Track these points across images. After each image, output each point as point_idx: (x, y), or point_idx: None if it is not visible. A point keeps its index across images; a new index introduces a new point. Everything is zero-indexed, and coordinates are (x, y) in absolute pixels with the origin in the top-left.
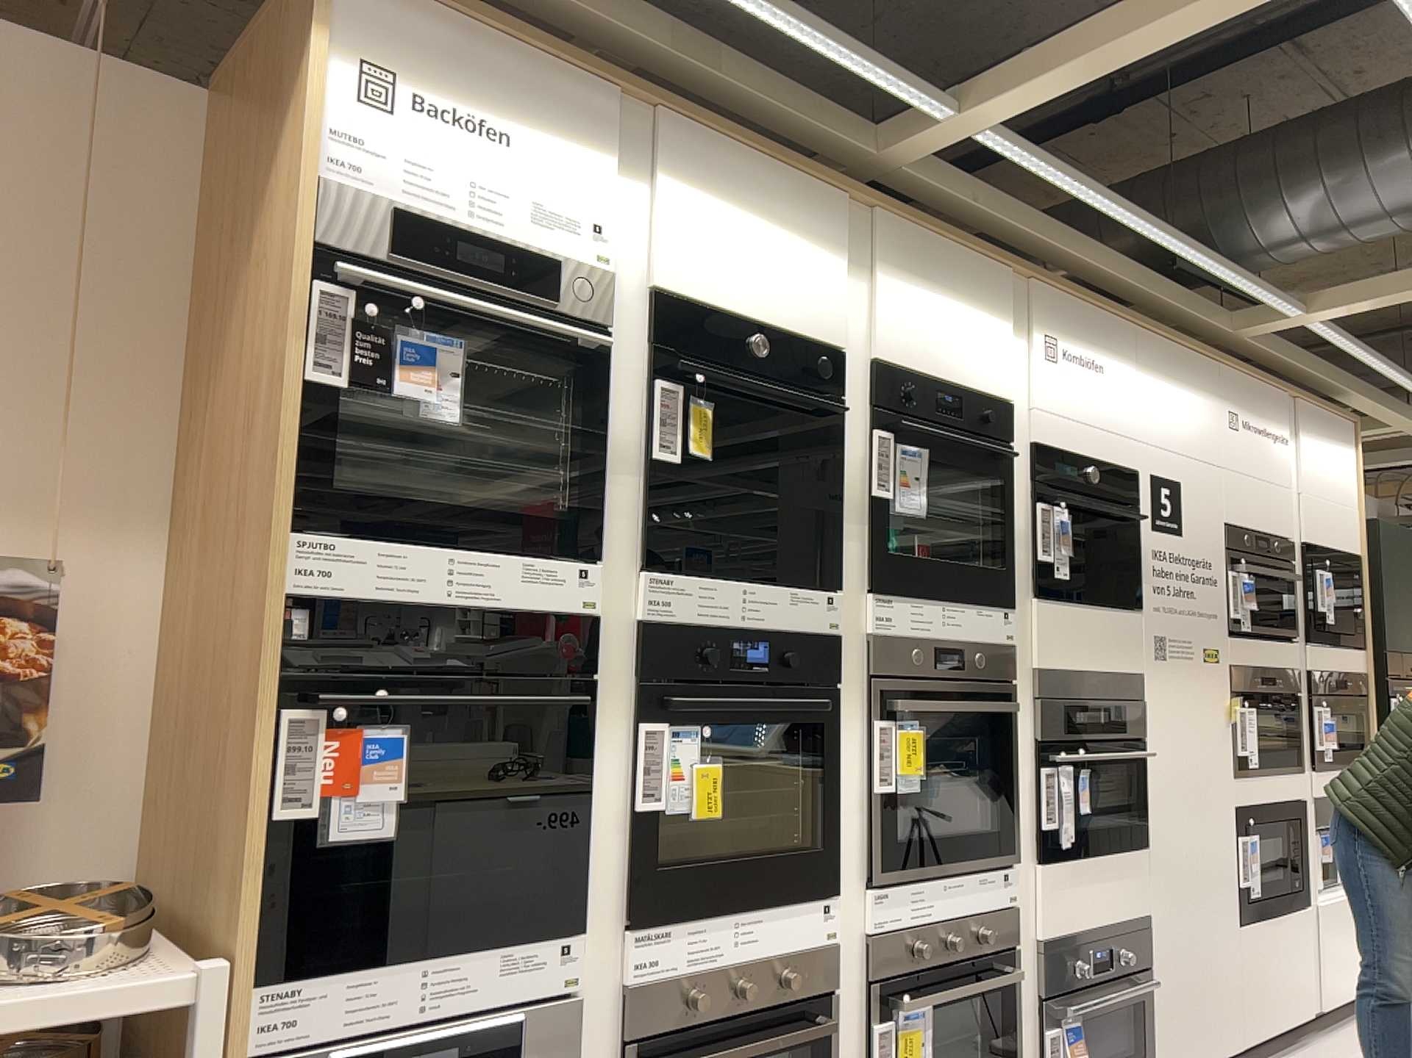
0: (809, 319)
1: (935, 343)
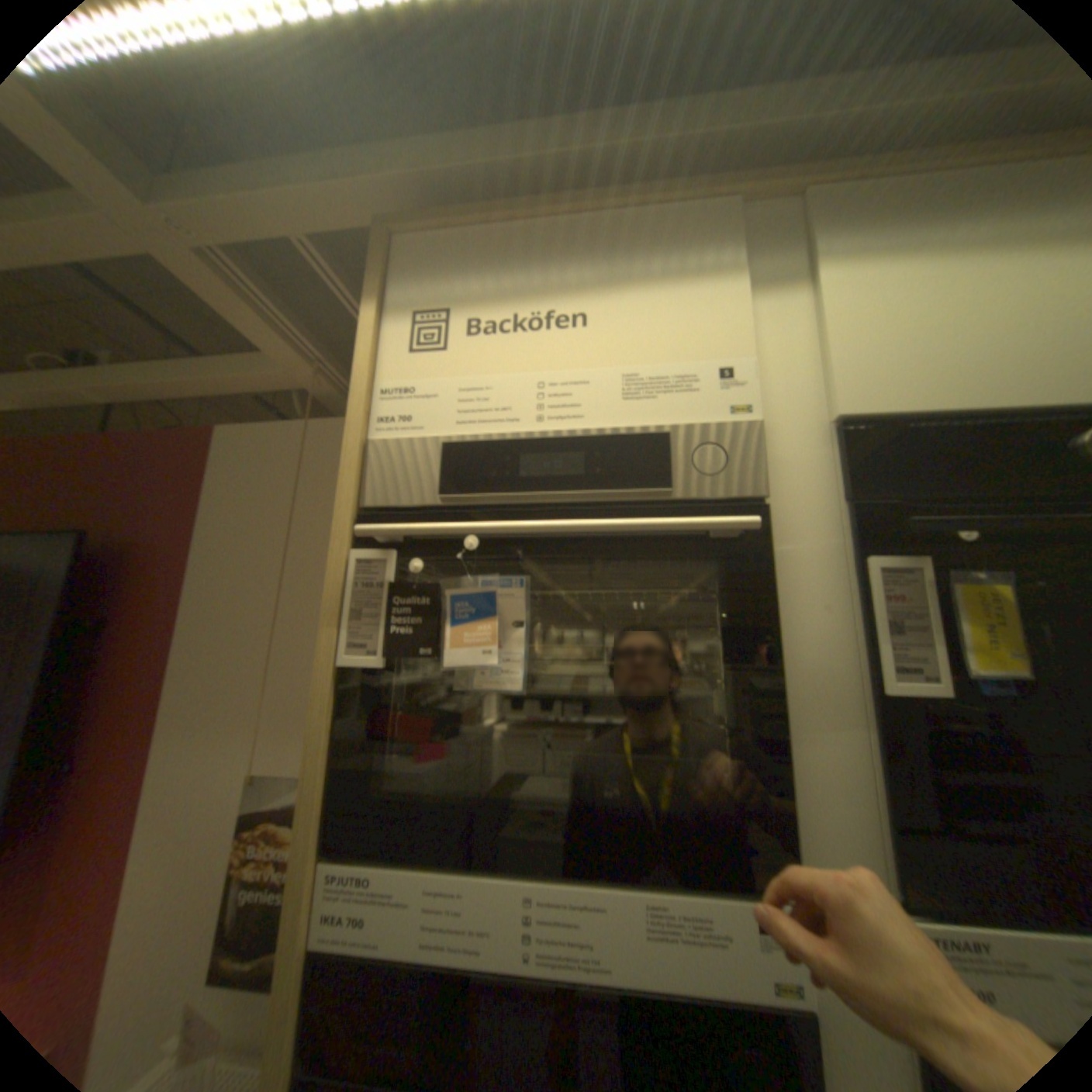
0: None
1: None
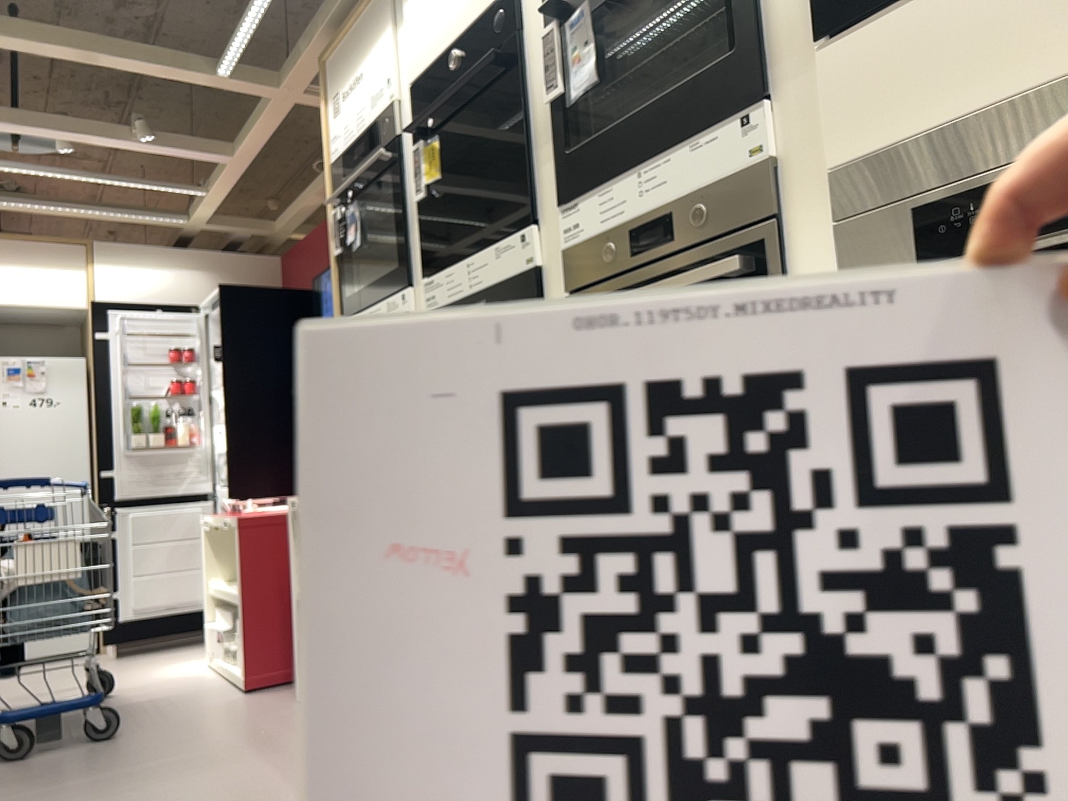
0: None
1: None
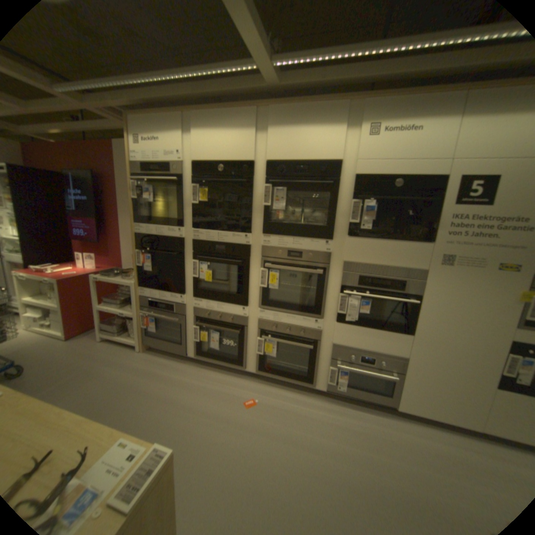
0: (240, 154)
1: (300, 145)
